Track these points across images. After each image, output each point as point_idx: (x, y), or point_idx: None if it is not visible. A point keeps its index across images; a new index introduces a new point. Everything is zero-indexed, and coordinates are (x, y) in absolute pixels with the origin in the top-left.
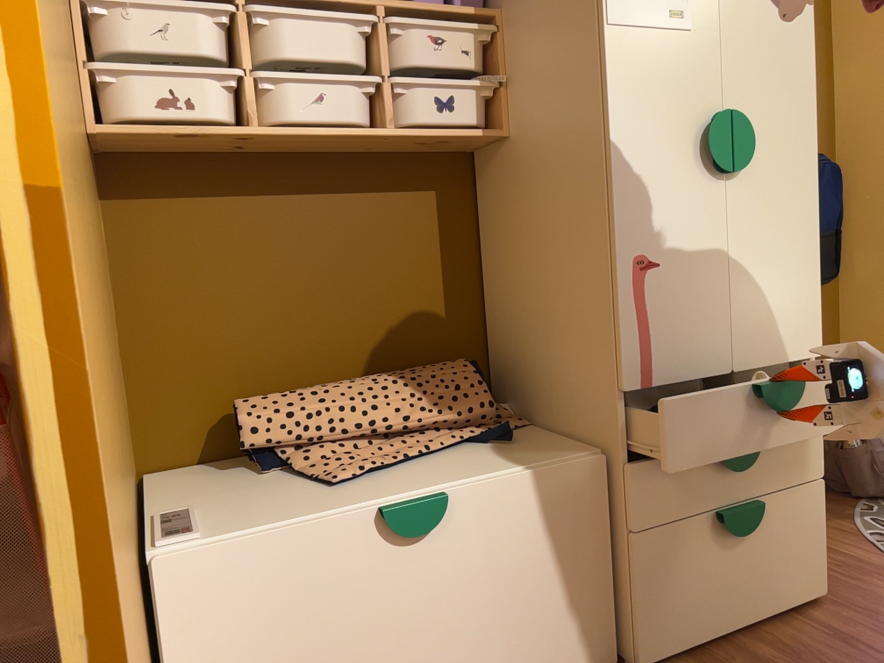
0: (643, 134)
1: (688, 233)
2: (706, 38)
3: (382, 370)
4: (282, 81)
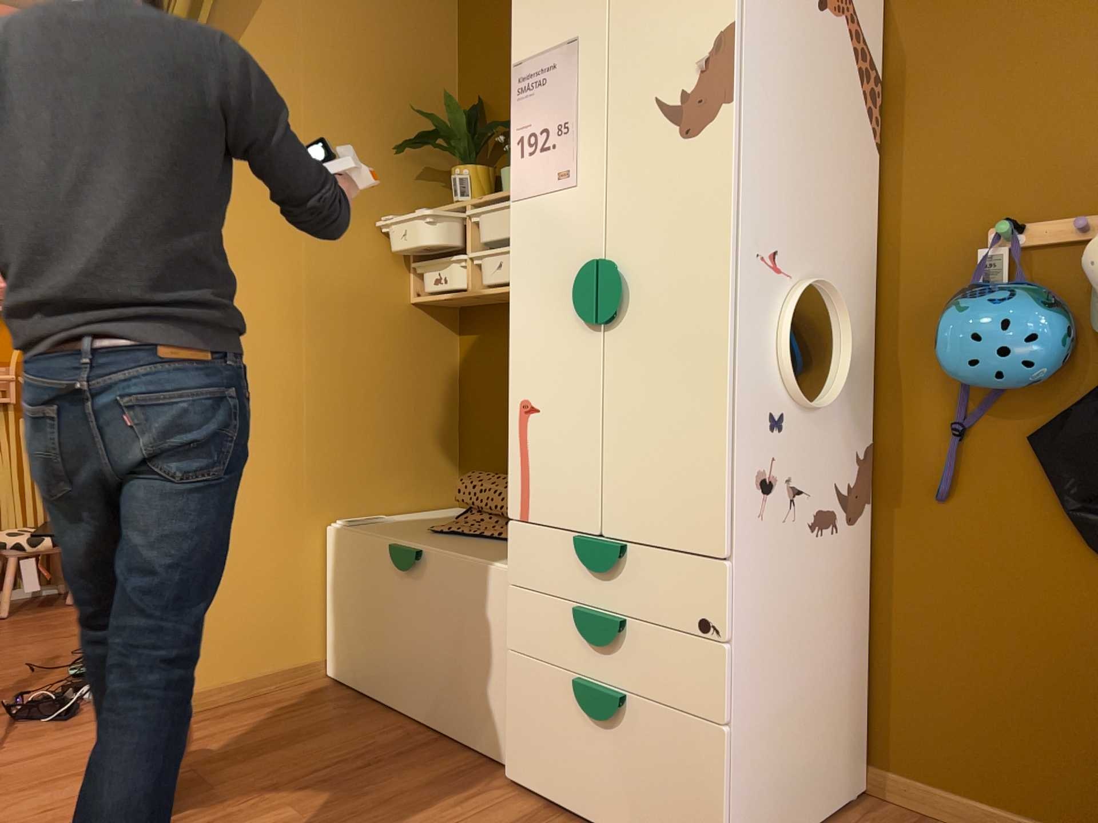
0: (532, 290)
1: (564, 382)
2: (590, 187)
3: None
4: (480, 257)
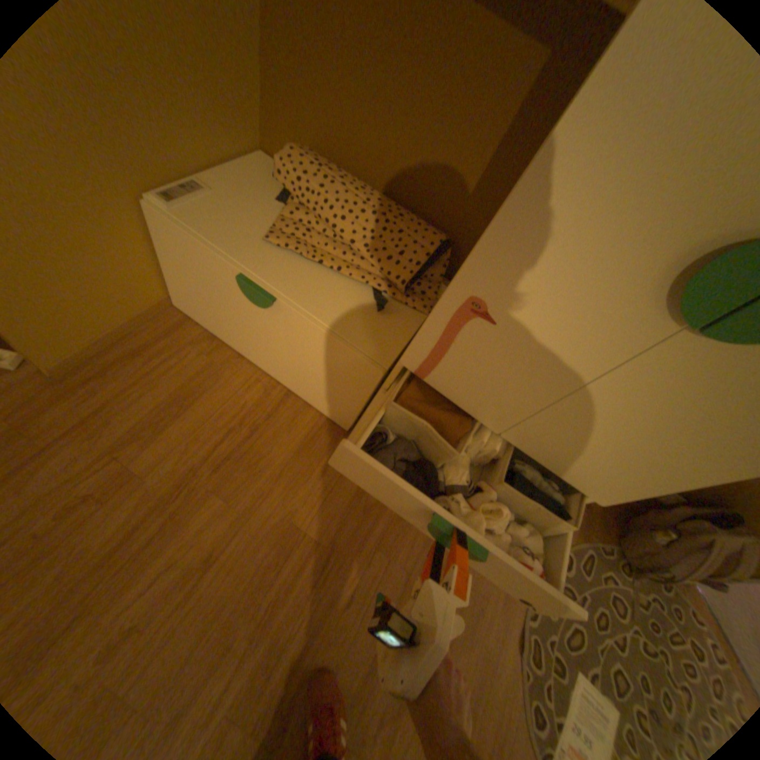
0: (616, 166)
1: (558, 329)
2: None
3: (402, 198)
4: None
